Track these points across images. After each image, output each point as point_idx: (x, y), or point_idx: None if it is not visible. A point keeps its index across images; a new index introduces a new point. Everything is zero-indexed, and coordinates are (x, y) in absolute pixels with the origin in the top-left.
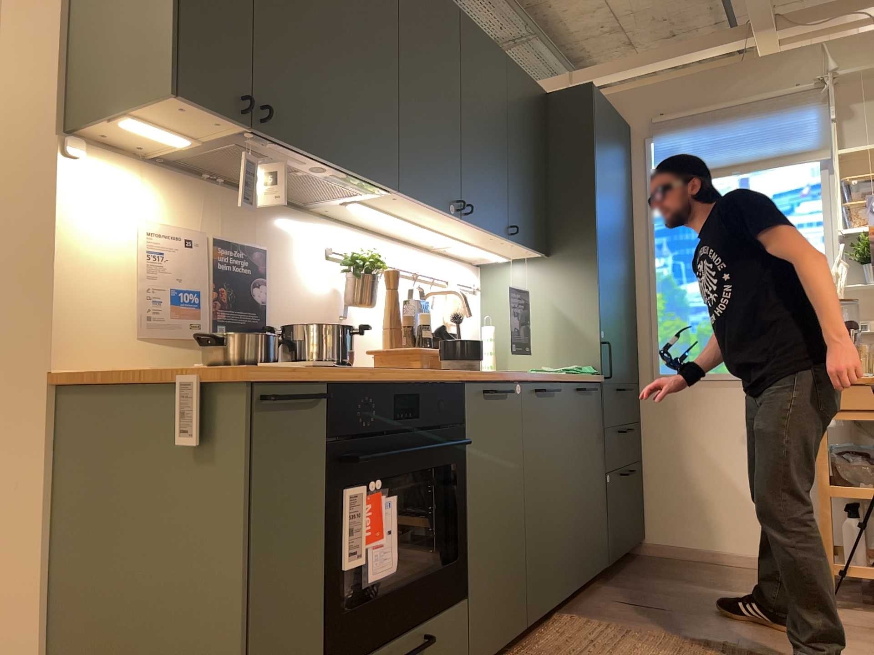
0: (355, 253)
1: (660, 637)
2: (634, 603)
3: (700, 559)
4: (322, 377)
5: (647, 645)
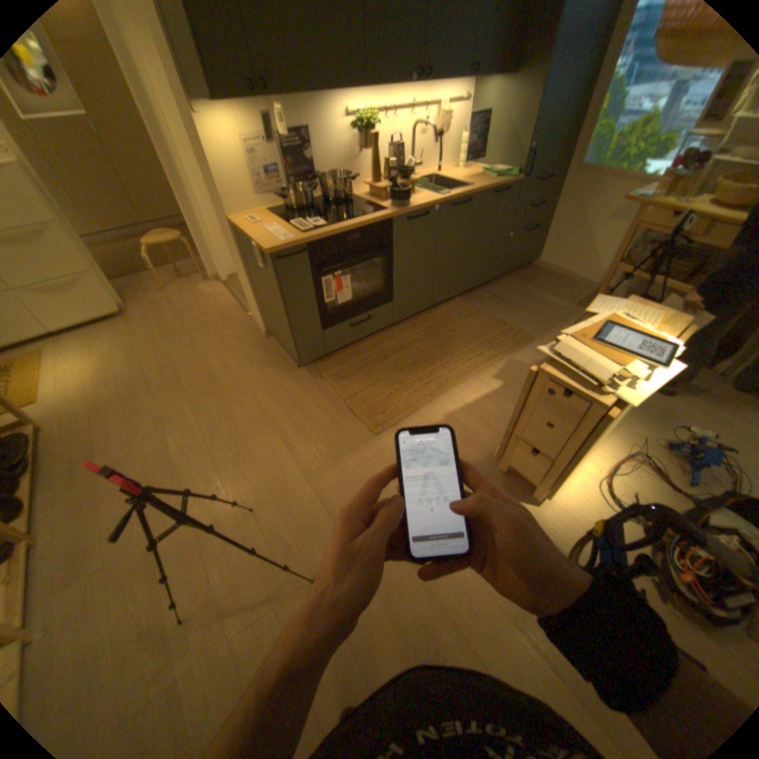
0: (359, 115)
1: (487, 317)
2: (497, 296)
3: (558, 274)
4: (303, 241)
5: (477, 320)
